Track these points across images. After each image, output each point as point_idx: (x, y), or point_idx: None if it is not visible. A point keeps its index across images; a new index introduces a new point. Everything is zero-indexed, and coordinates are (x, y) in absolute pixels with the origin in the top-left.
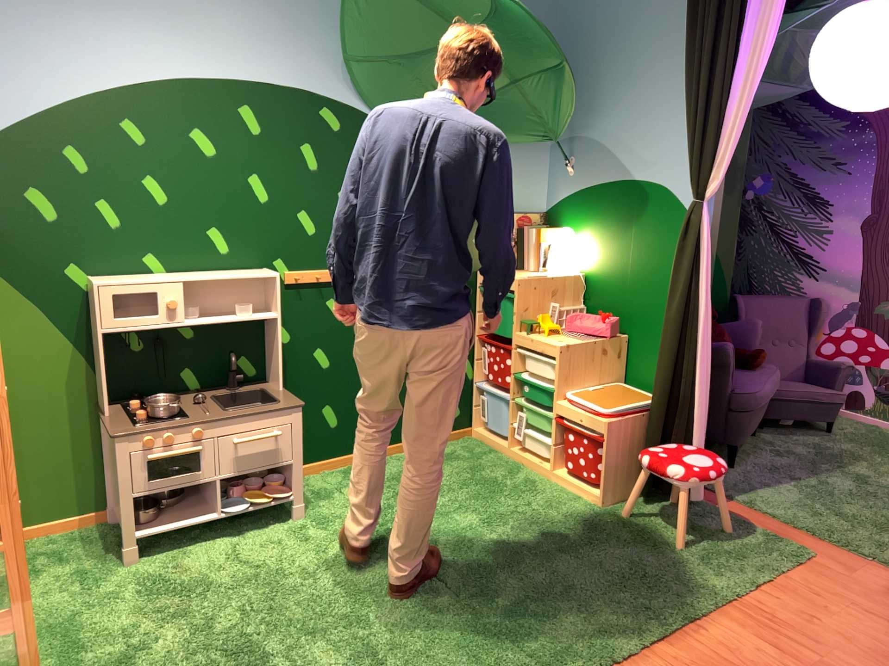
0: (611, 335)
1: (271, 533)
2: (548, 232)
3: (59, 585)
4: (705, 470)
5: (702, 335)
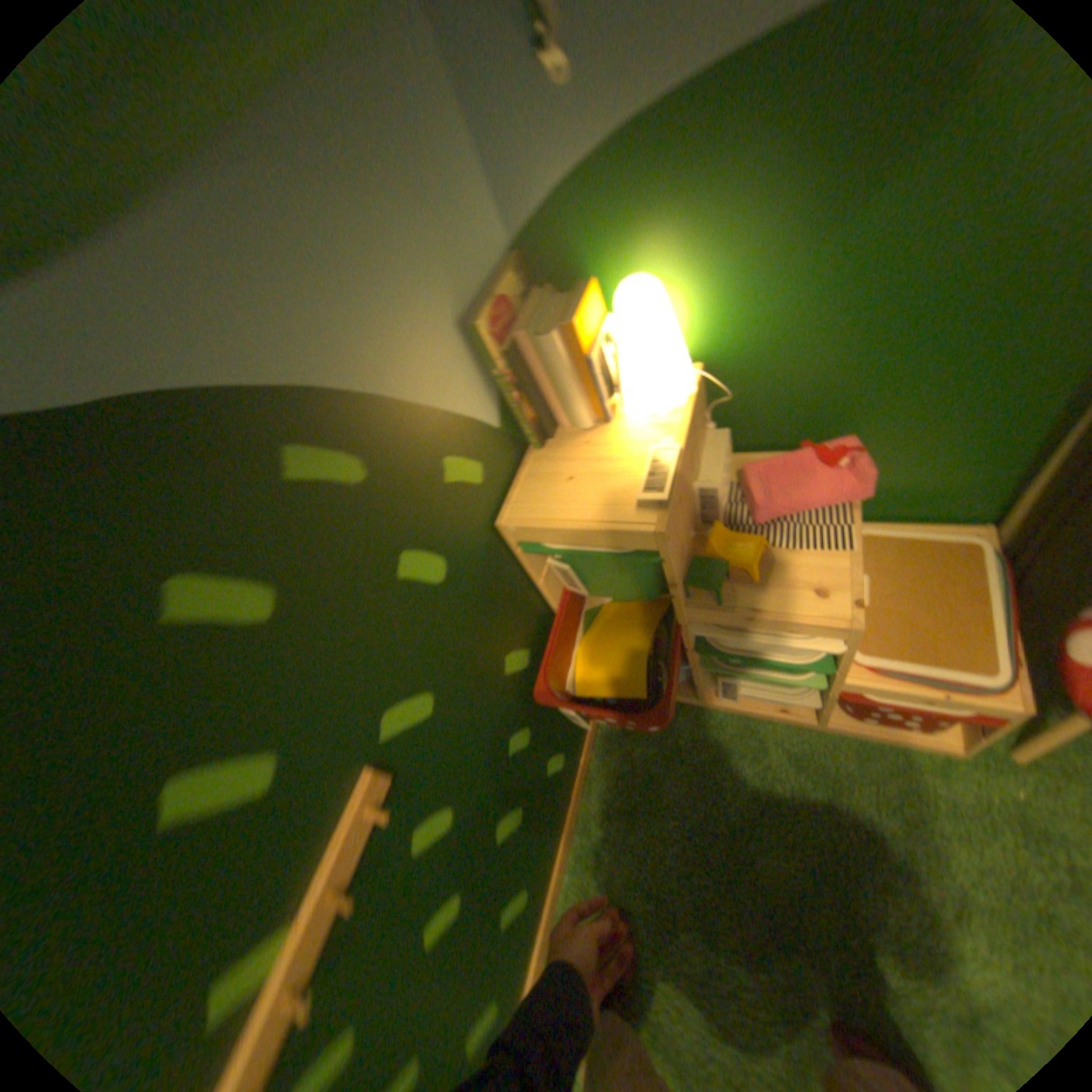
0: (870, 490)
1: None
2: (586, 317)
3: None
4: None
5: None
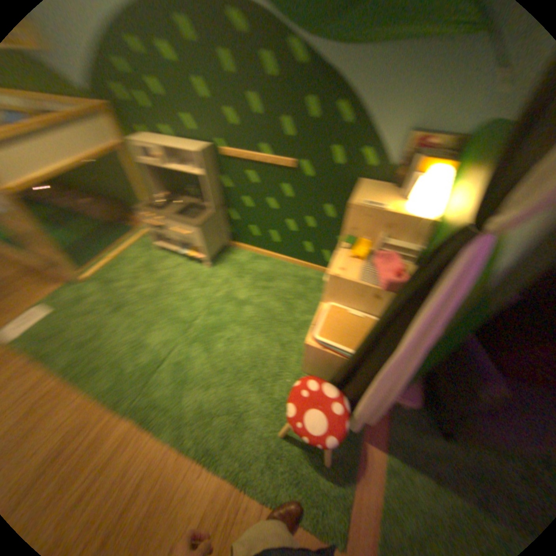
0: (384, 290)
1: (193, 268)
2: (430, 164)
3: (137, 247)
4: (304, 433)
5: (389, 367)
